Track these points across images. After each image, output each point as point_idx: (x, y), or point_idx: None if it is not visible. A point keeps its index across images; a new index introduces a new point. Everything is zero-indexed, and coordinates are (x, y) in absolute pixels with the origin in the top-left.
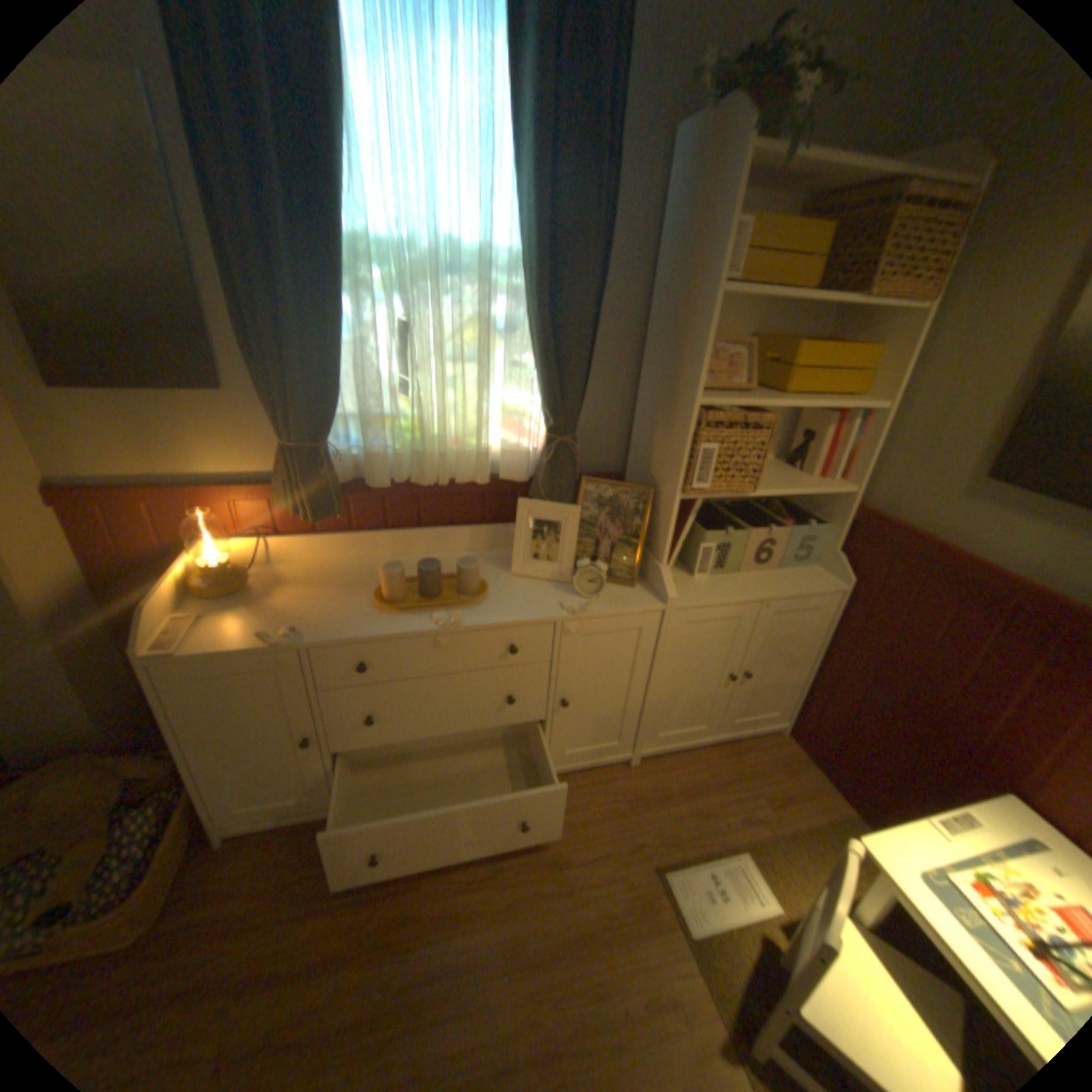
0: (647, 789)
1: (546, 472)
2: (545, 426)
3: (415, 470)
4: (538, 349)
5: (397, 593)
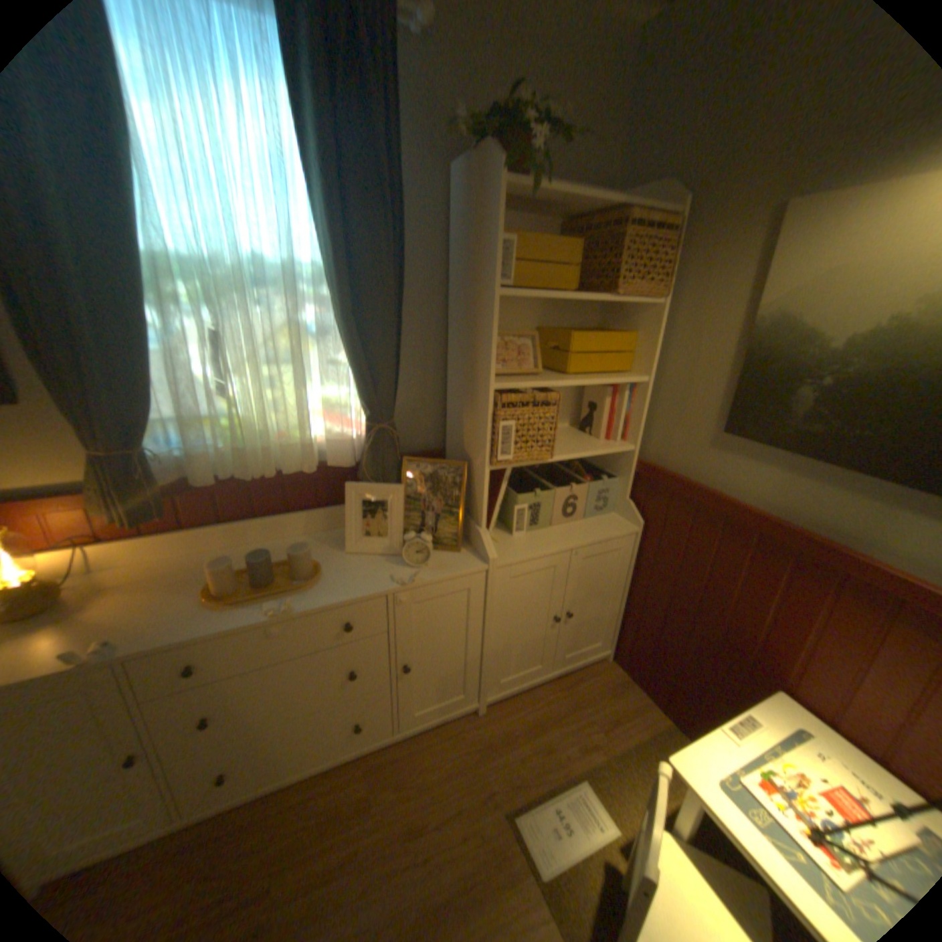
0: (495, 735)
1: (369, 456)
2: (364, 414)
3: (241, 465)
4: (347, 348)
5: (225, 588)
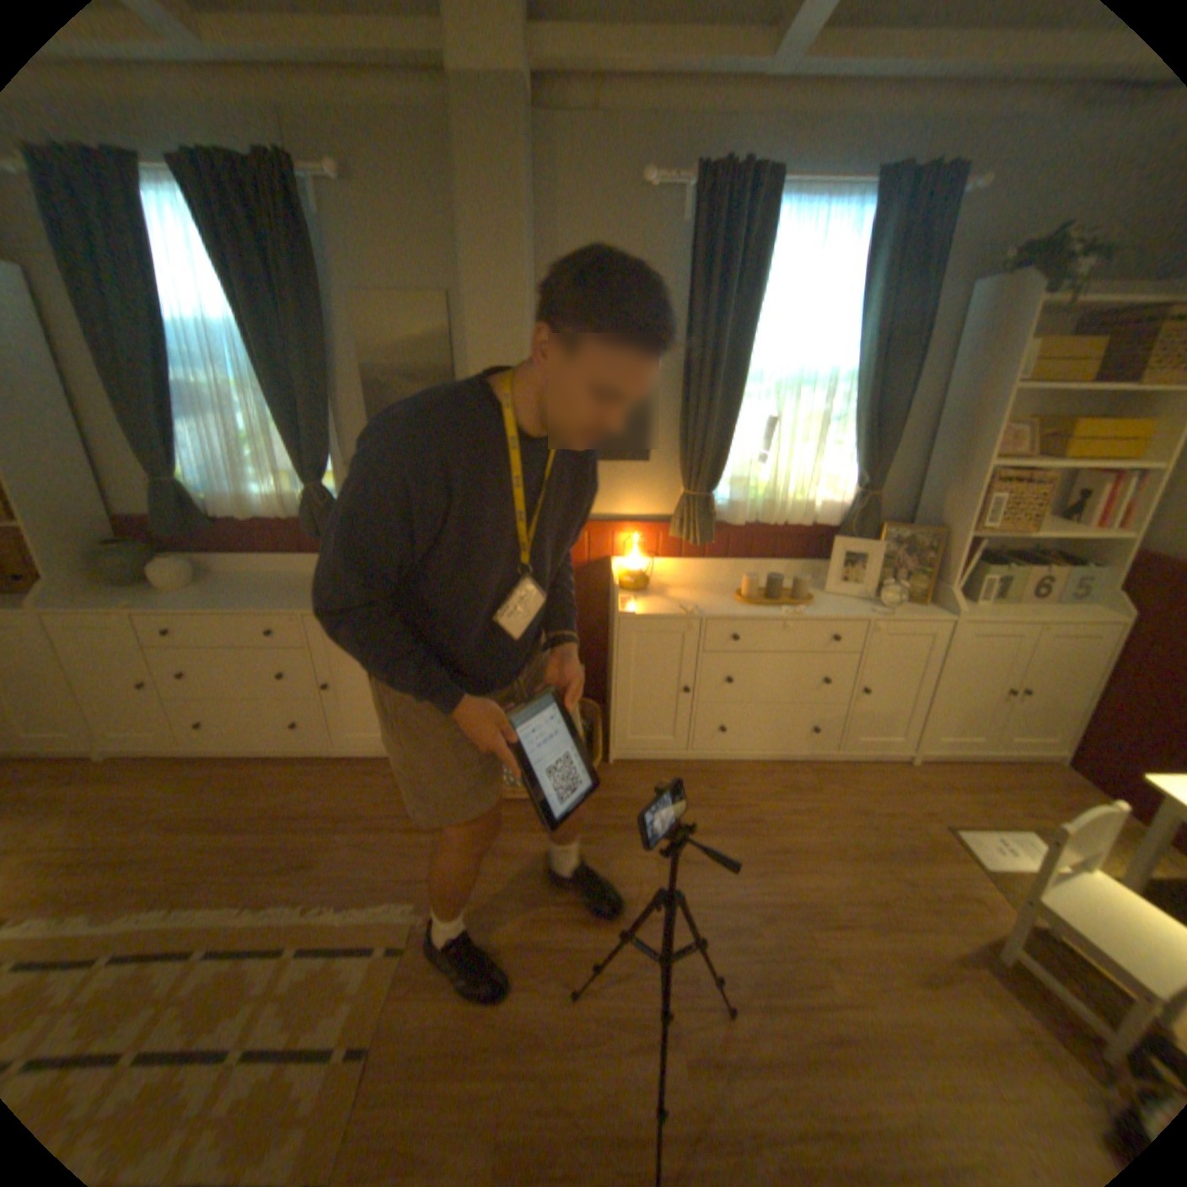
0: (931, 783)
1: (858, 518)
2: (858, 486)
3: (759, 516)
4: (865, 432)
5: (752, 595)
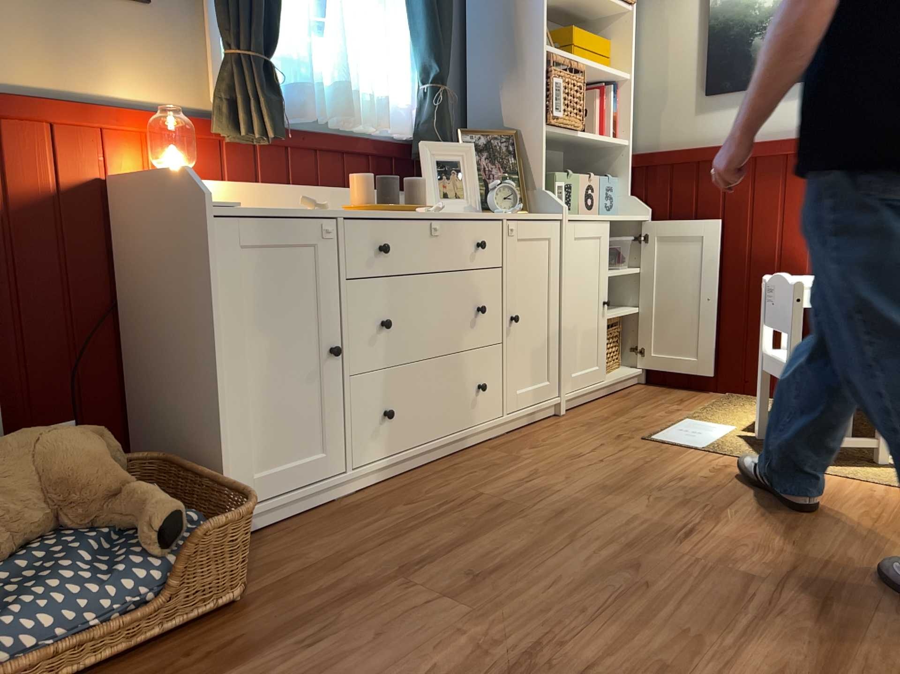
0: (586, 419)
1: (437, 117)
2: (422, 82)
3: (328, 112)
4: (425, 4)
5: (371, 200)
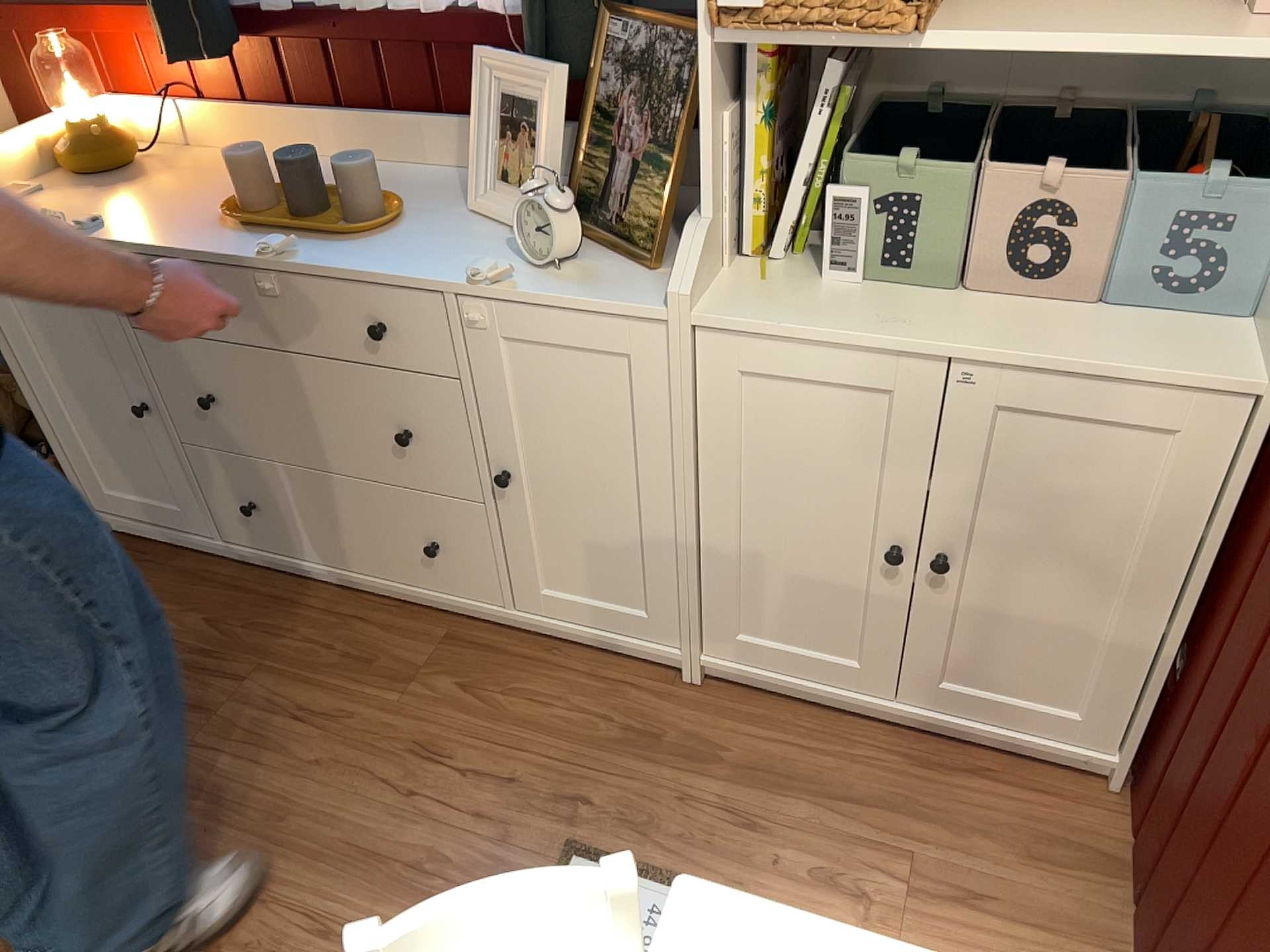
0: (686, 727)
1: None
2: None
3: None
4: None
5: (250, 197)
